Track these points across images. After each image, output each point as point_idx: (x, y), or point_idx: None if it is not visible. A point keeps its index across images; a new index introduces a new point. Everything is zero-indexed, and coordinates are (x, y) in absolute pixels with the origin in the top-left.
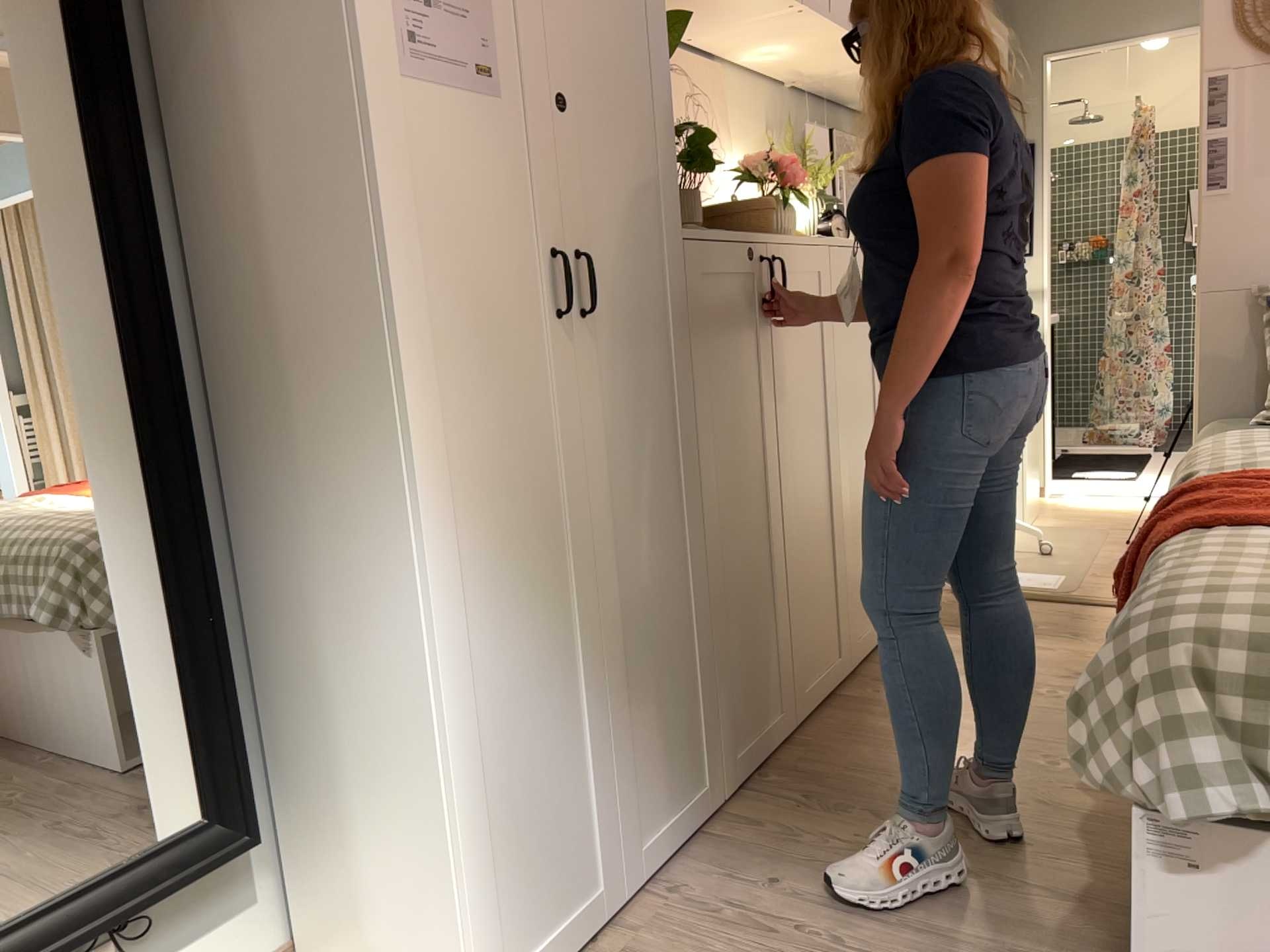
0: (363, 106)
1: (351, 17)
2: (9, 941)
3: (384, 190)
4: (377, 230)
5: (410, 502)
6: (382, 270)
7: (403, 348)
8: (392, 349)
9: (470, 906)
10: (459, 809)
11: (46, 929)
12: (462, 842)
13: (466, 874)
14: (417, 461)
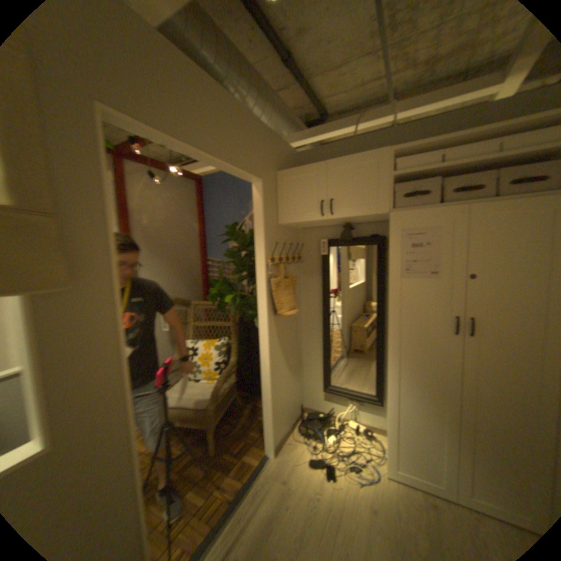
0: (389, 287)
1: (389, 271)
2: (343, 391)
3: (393, 302)
4: (389, 310)
5: (388, 362)
6: (389, 318)
7: (392, 333)
8: (389, 333)
9: (391, 448)
10: (391, 428)
11: (348, 393)
12: (391, 435)
13: (391, 441)
14: (392, 356)
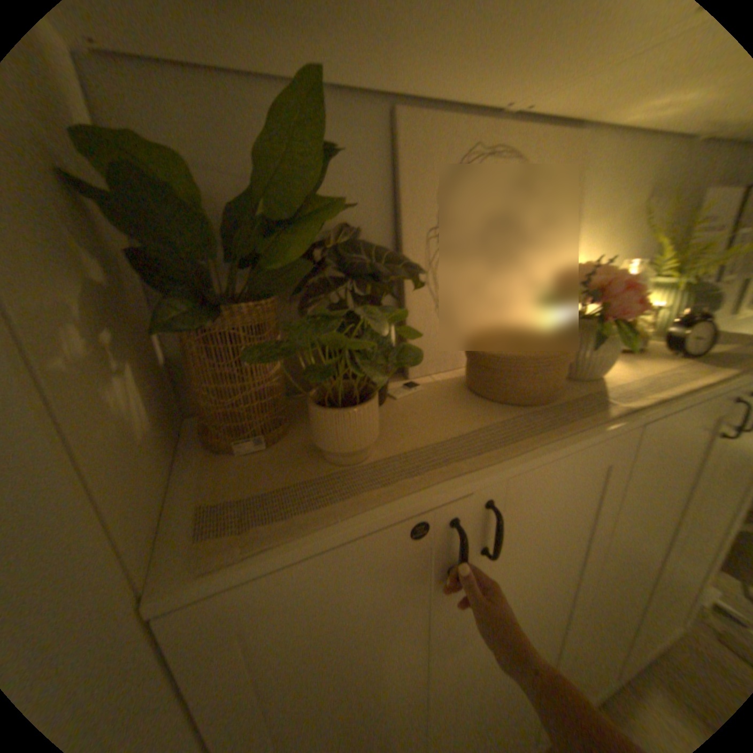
0: None
1: None
2: None
3: None
4: None
5: None
6: None
7: None
8: None
9: None
10: None
11: None
12: None
13: None
14: None
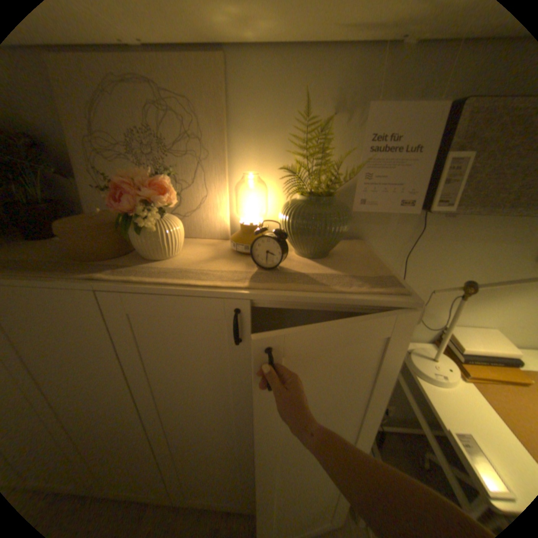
0: None
1: None
2: None
3: None
4: None
5: None
6: None
7: None
8: None
9: None
10: None
11: None
12: None
13: None
14: None
